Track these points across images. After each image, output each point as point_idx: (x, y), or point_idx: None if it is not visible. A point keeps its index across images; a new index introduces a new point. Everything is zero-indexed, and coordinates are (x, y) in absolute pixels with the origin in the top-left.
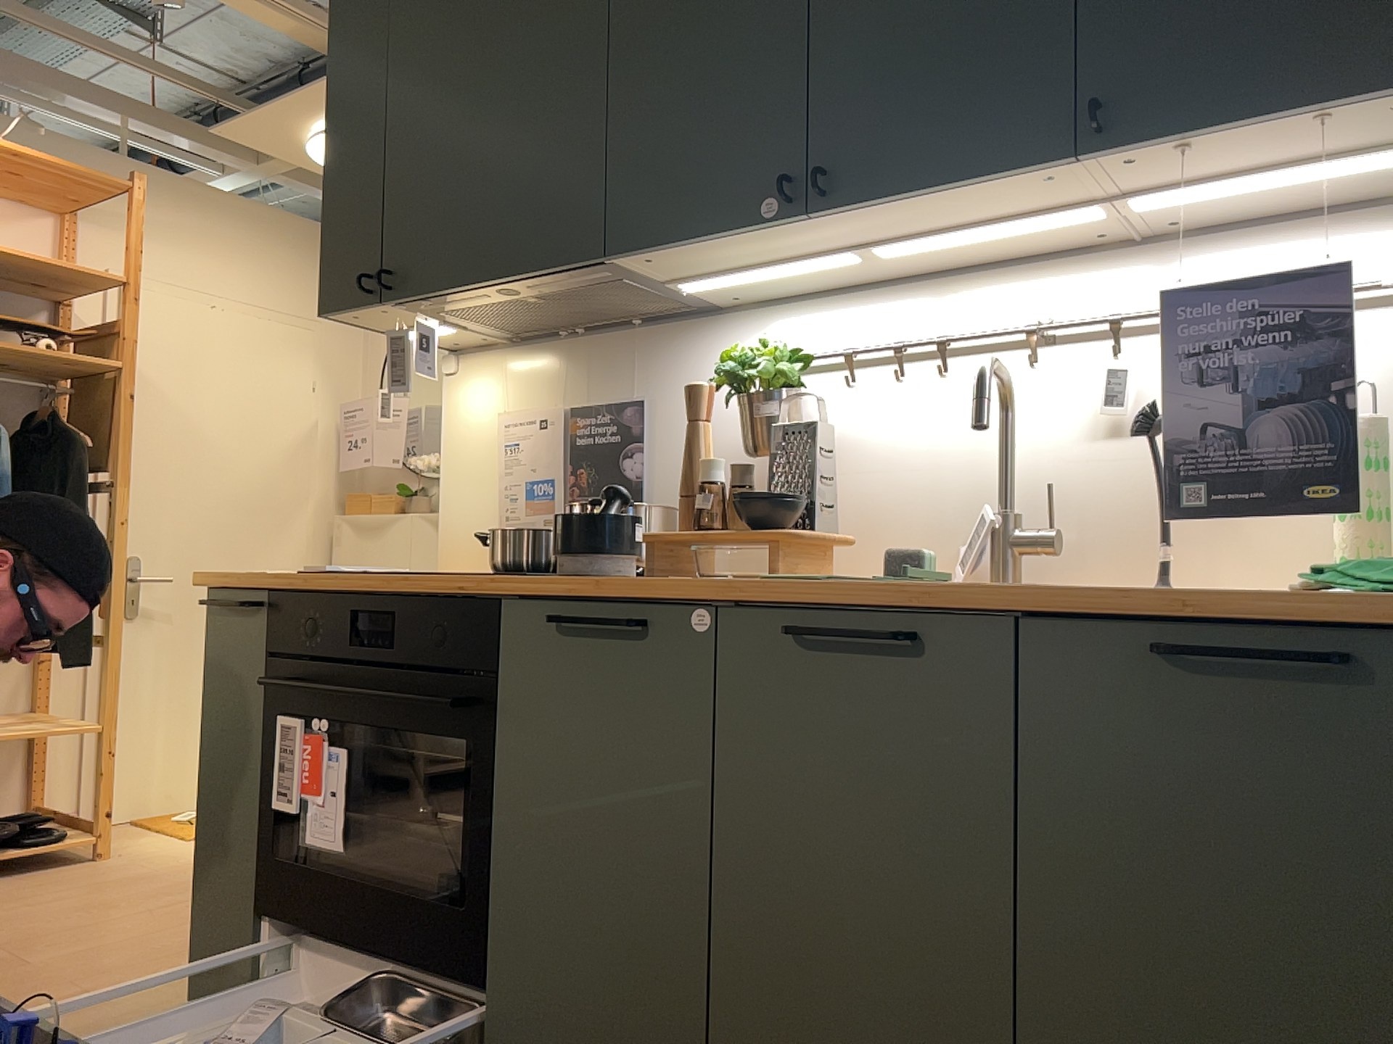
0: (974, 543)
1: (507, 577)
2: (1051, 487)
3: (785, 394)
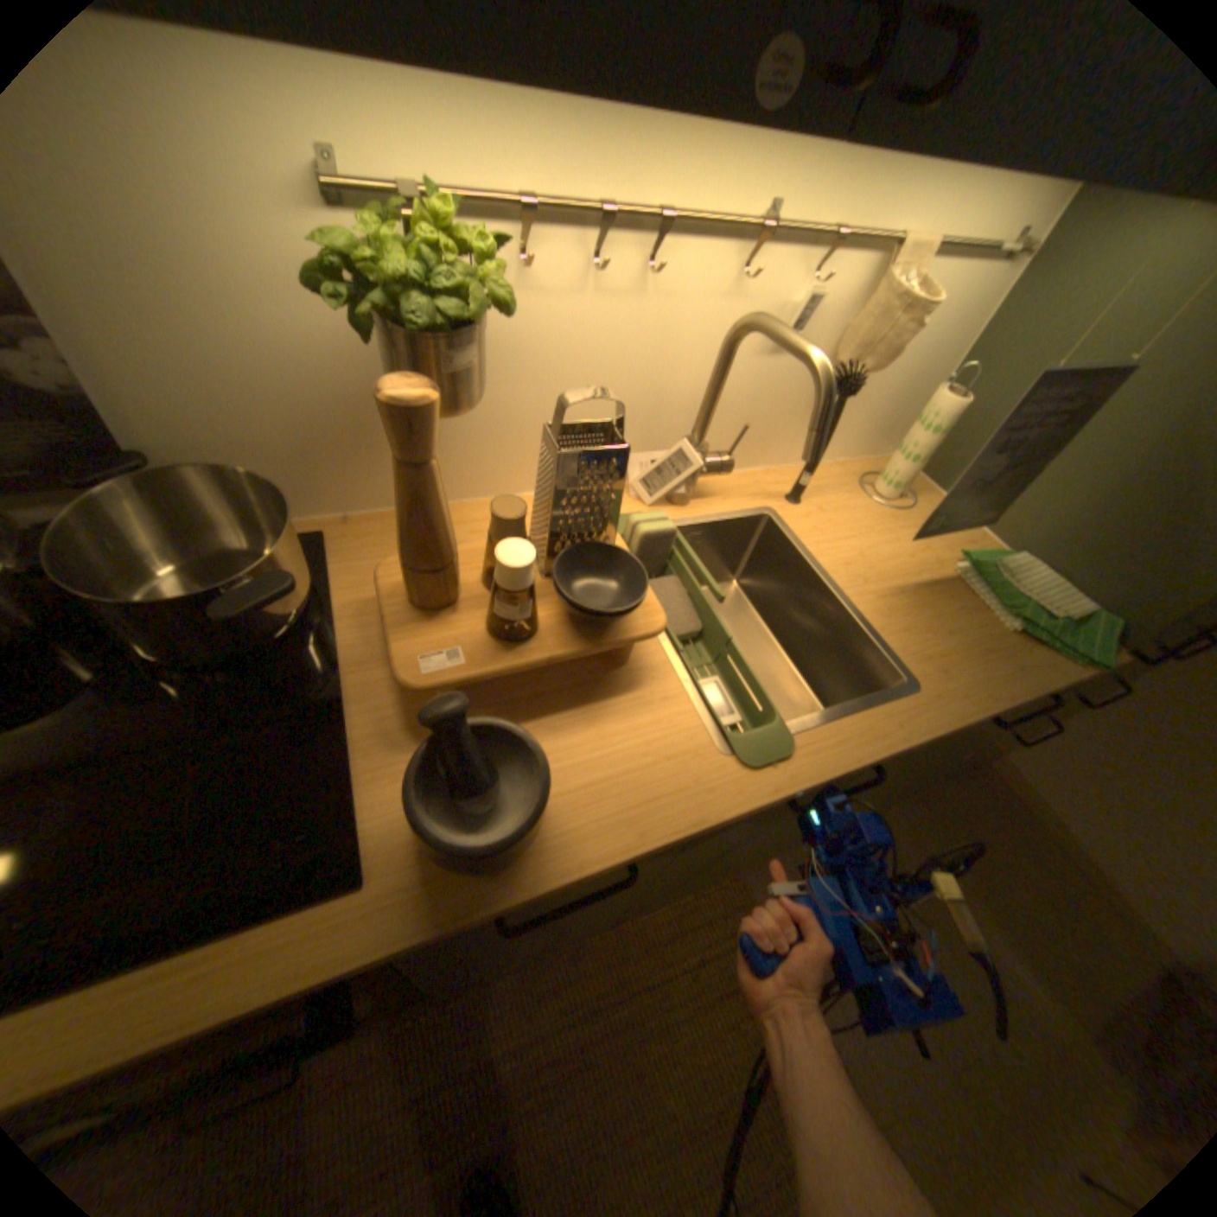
0: (661, 470)
1: (329, 912)
2: (748, 429)
3: (475, 321)
